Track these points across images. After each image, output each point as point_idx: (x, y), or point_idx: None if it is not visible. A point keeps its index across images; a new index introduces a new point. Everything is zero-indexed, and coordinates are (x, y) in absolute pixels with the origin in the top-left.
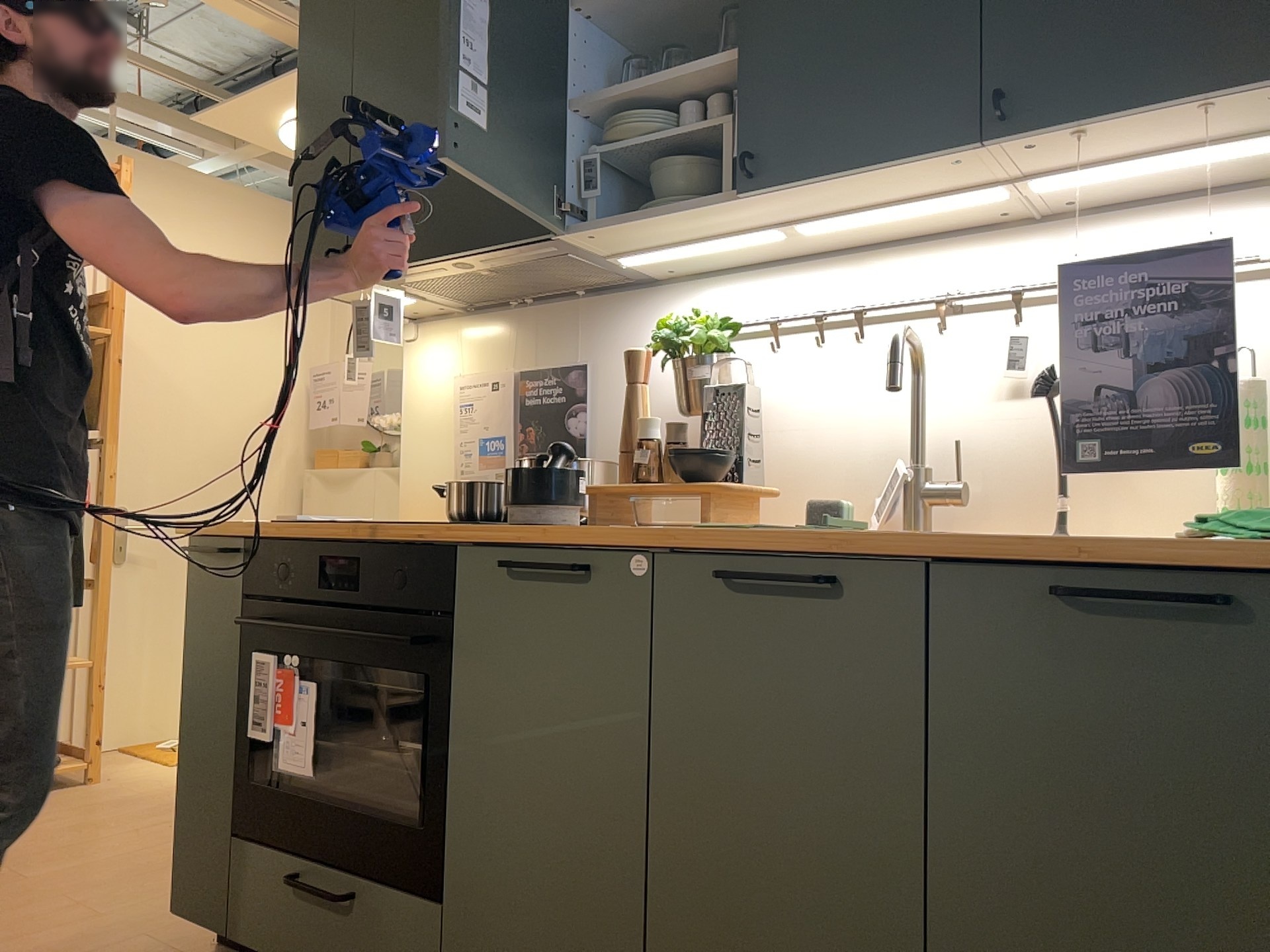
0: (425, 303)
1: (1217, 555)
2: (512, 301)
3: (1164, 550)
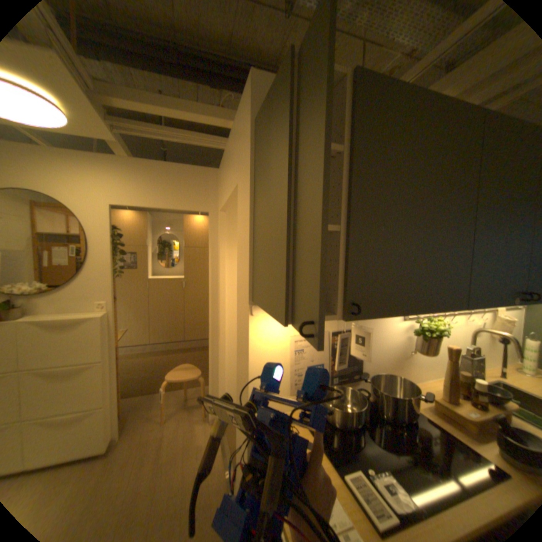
0: None
1: None
2: None
3: None
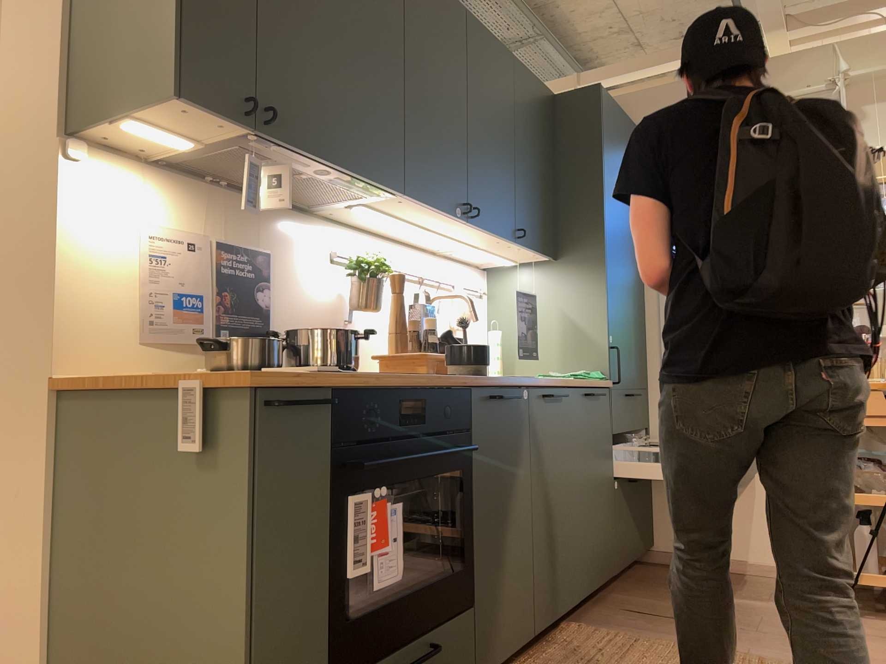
0: (169, 148)
1: (596, 383)
2: (212, 177)
3: (591, 383)
